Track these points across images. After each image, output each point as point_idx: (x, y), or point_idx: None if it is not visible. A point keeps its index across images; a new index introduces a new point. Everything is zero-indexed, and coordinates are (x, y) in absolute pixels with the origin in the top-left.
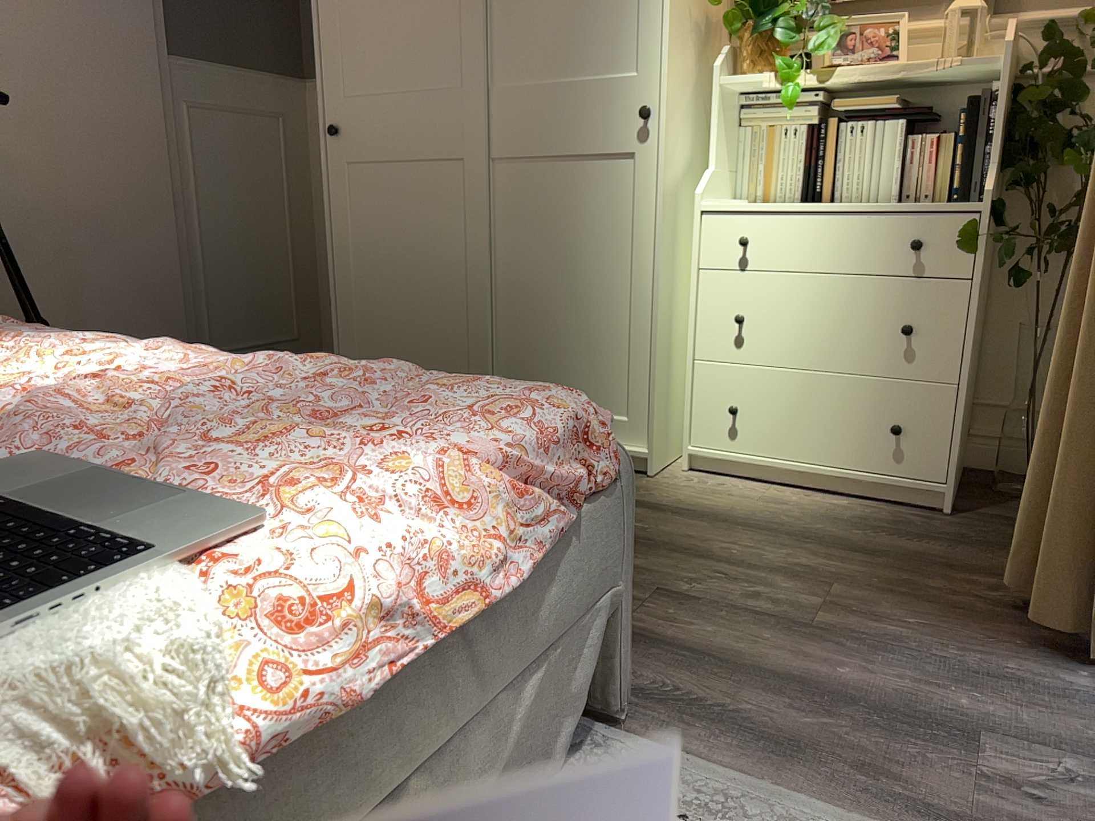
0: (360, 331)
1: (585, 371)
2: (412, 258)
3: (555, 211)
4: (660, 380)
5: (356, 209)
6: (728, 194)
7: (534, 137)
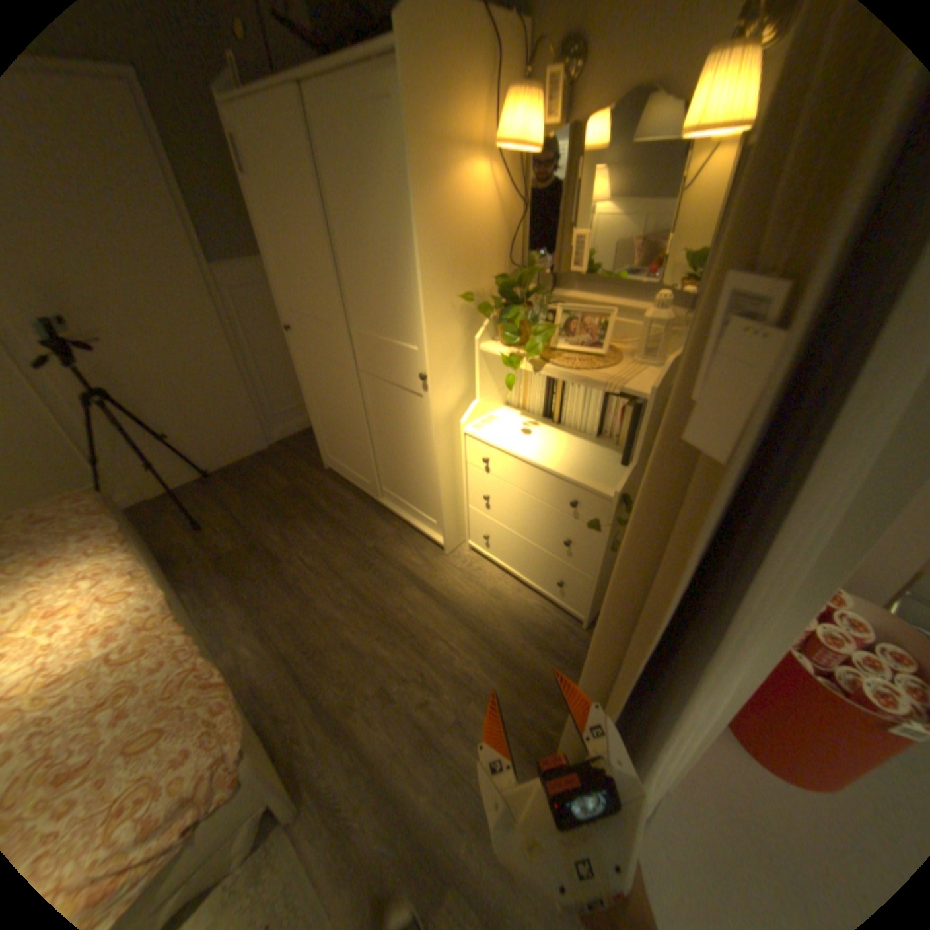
0: (325, 432)
1: (417, 492)
2: (336, 408)
3: (393, 410)
4: (448, 514)
5: (309, 372)
6: (500, 403)
7: (376, 366)
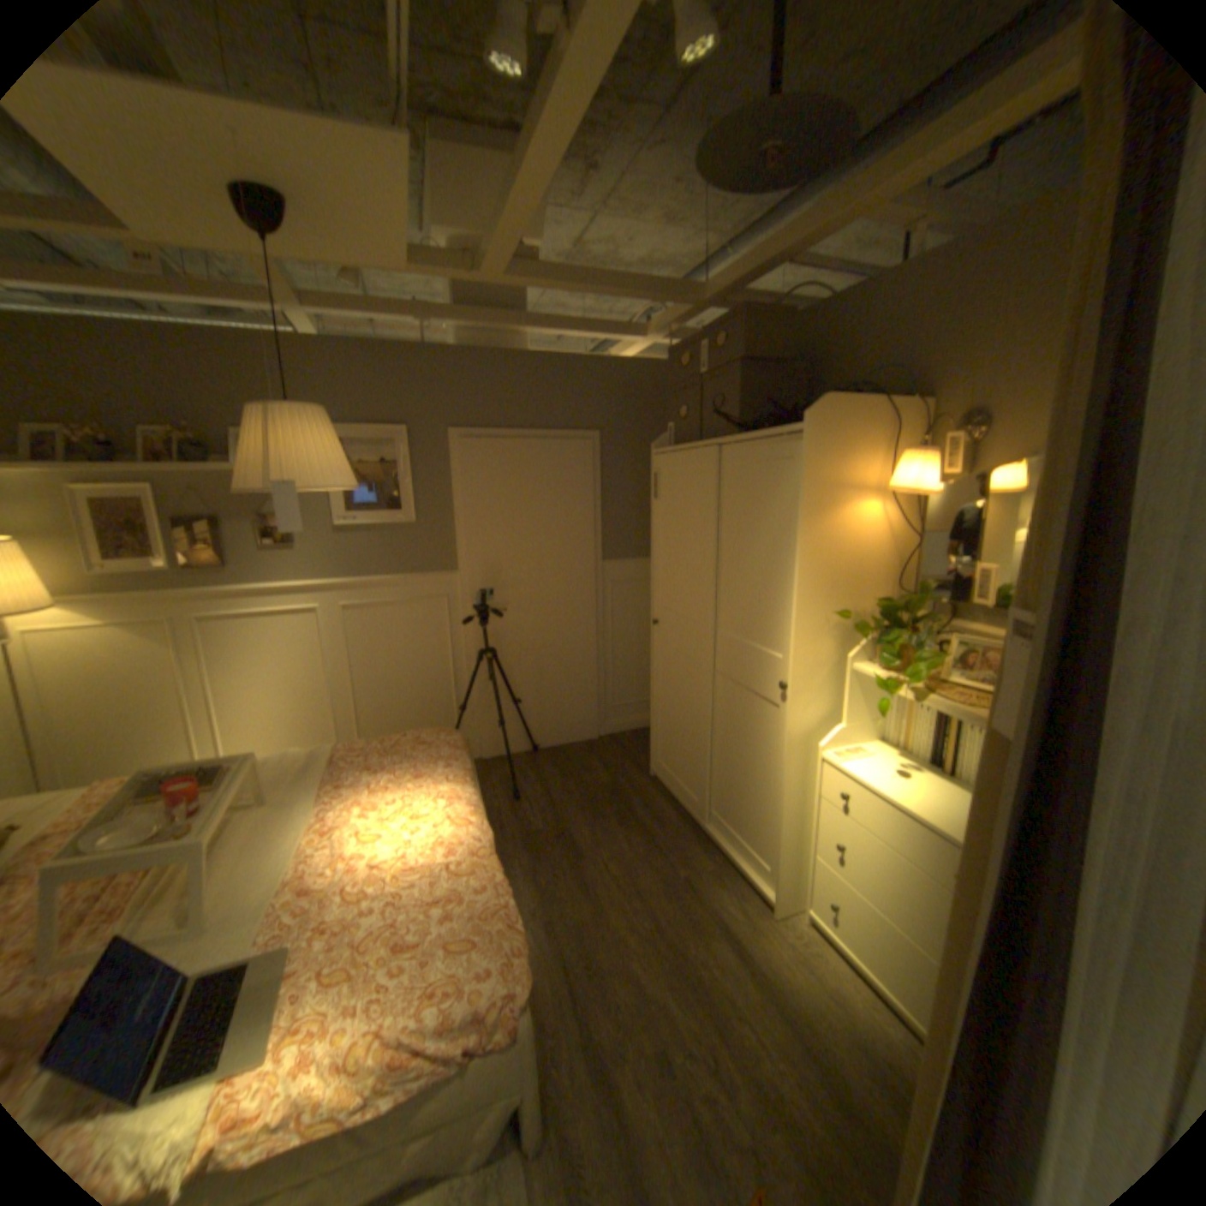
0: (660, 731)
1: (751, 823)
2: (680, 706)
3: (742, 717)
4: (786, 859)
5: (662, 666)
6: (872, 735)
7: (734, 668)
